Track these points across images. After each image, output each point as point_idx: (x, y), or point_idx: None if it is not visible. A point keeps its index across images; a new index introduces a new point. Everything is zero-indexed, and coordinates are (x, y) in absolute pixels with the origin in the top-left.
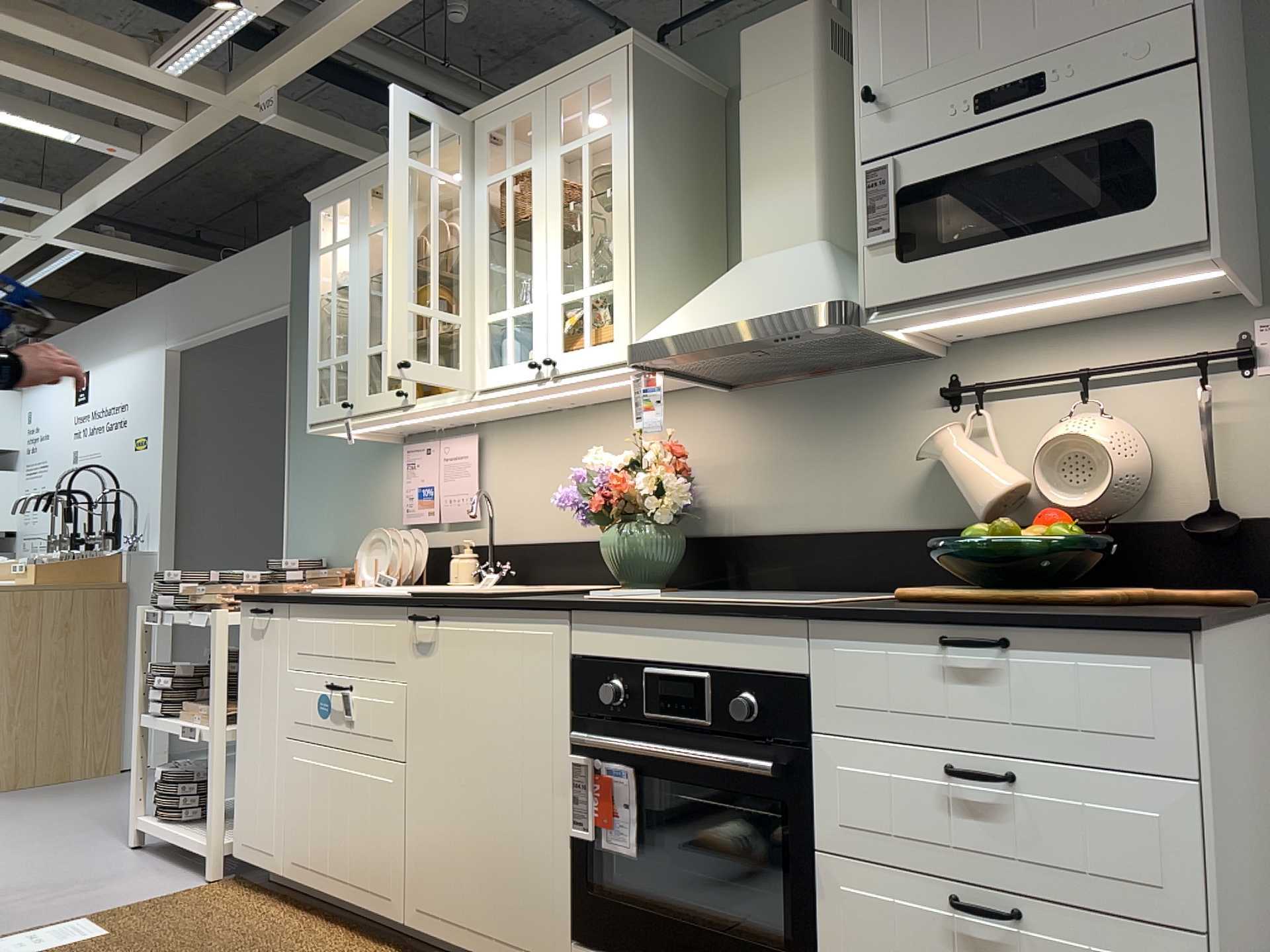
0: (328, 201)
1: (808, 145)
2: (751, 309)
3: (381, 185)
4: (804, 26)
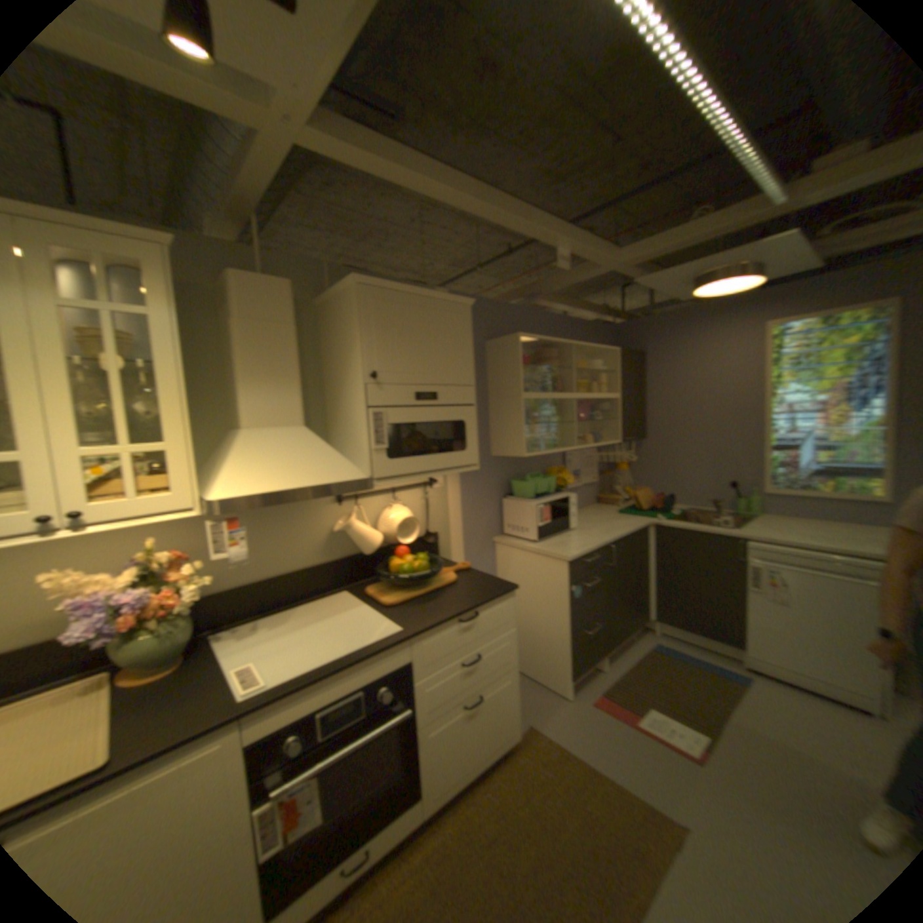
0: None
1: (296, 369)
2: (315, 477)
3: None
4: (289, 293)
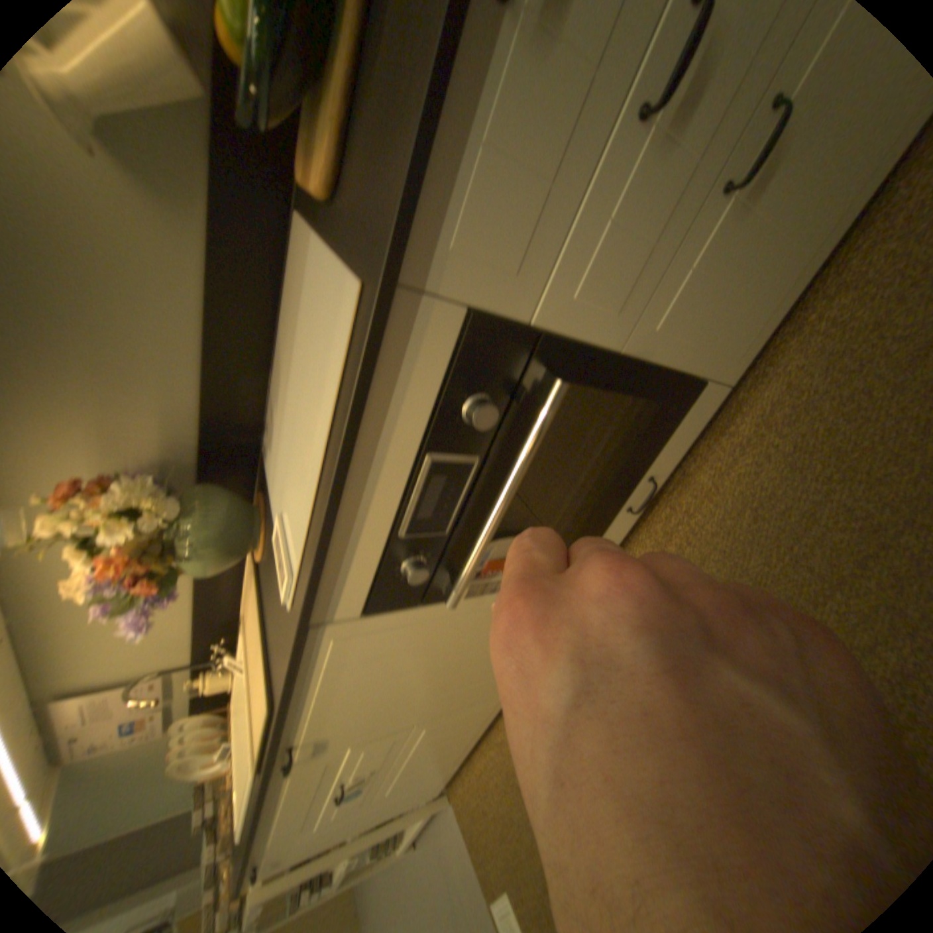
0: None
1: None
2: None
3: None
4: None
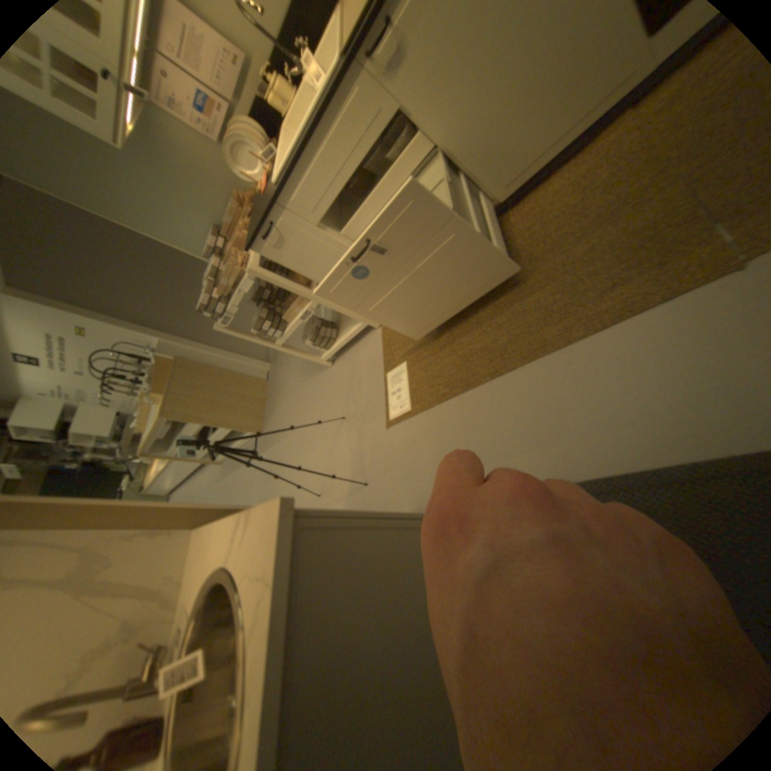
0: None
1: None
2: None
3: None
4: None
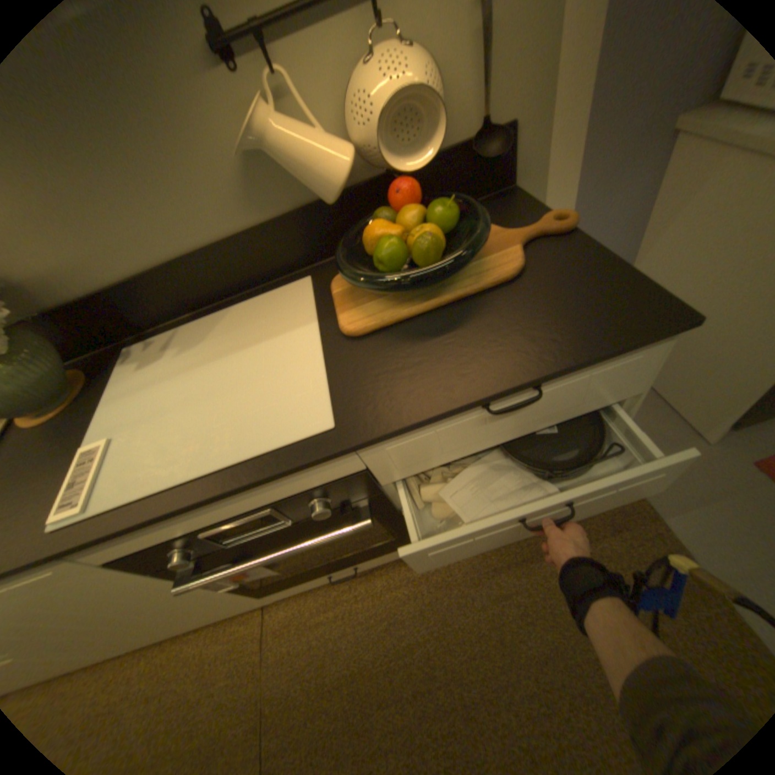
0: None
1: None
2: None
3: None
4: None
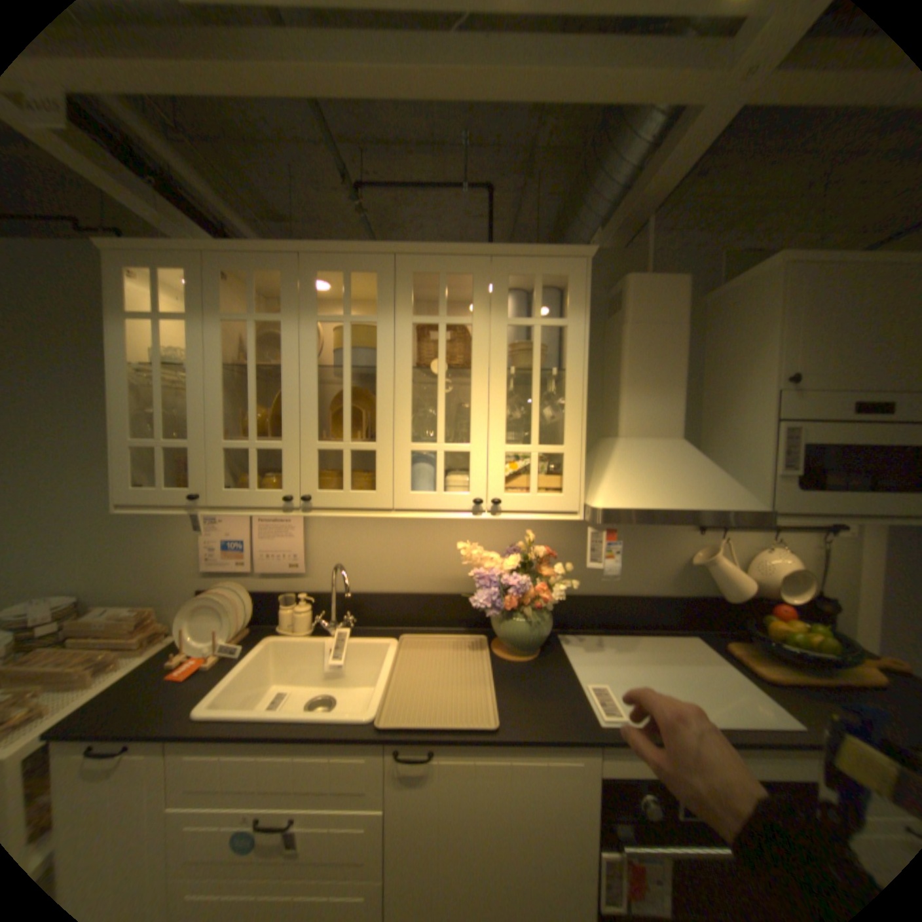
0: (139, 258)
1: (681, 374)
2: (698, 500)
3: (241, 271)
4: (684, 290)
